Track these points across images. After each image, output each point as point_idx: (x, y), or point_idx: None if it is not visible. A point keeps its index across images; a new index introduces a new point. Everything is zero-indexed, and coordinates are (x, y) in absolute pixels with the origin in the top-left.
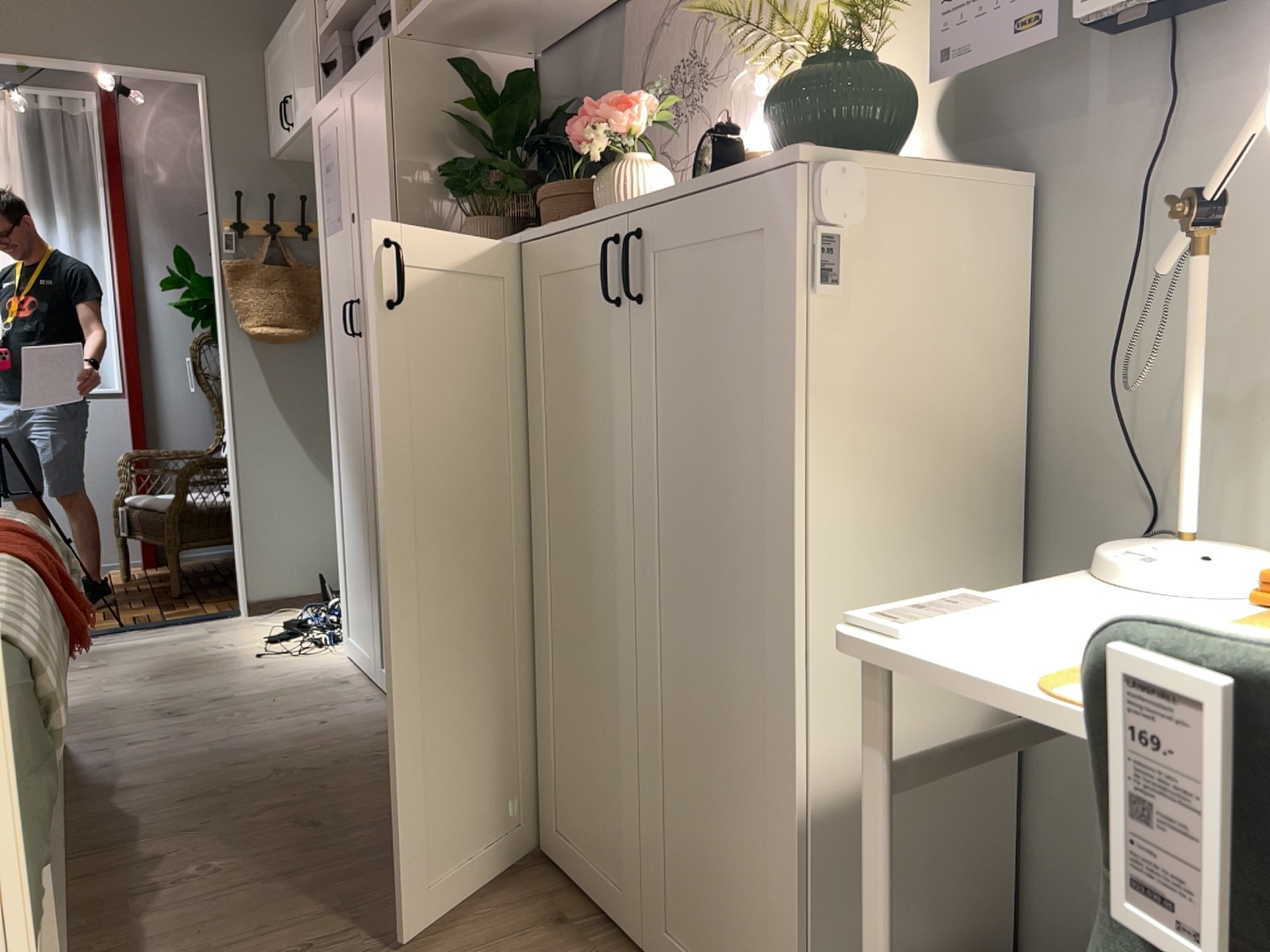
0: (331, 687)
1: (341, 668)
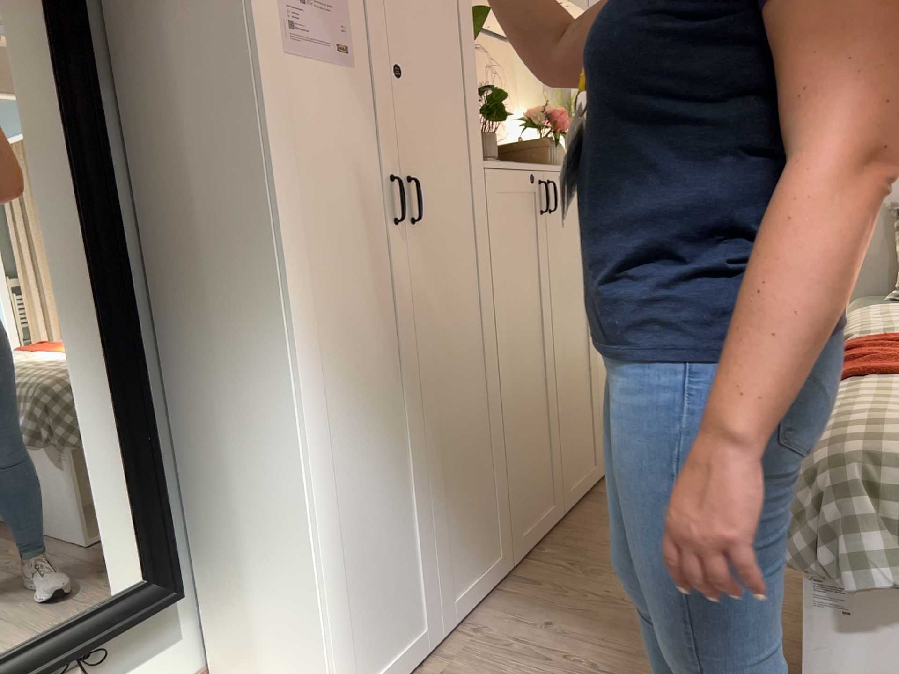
0: None
1: None
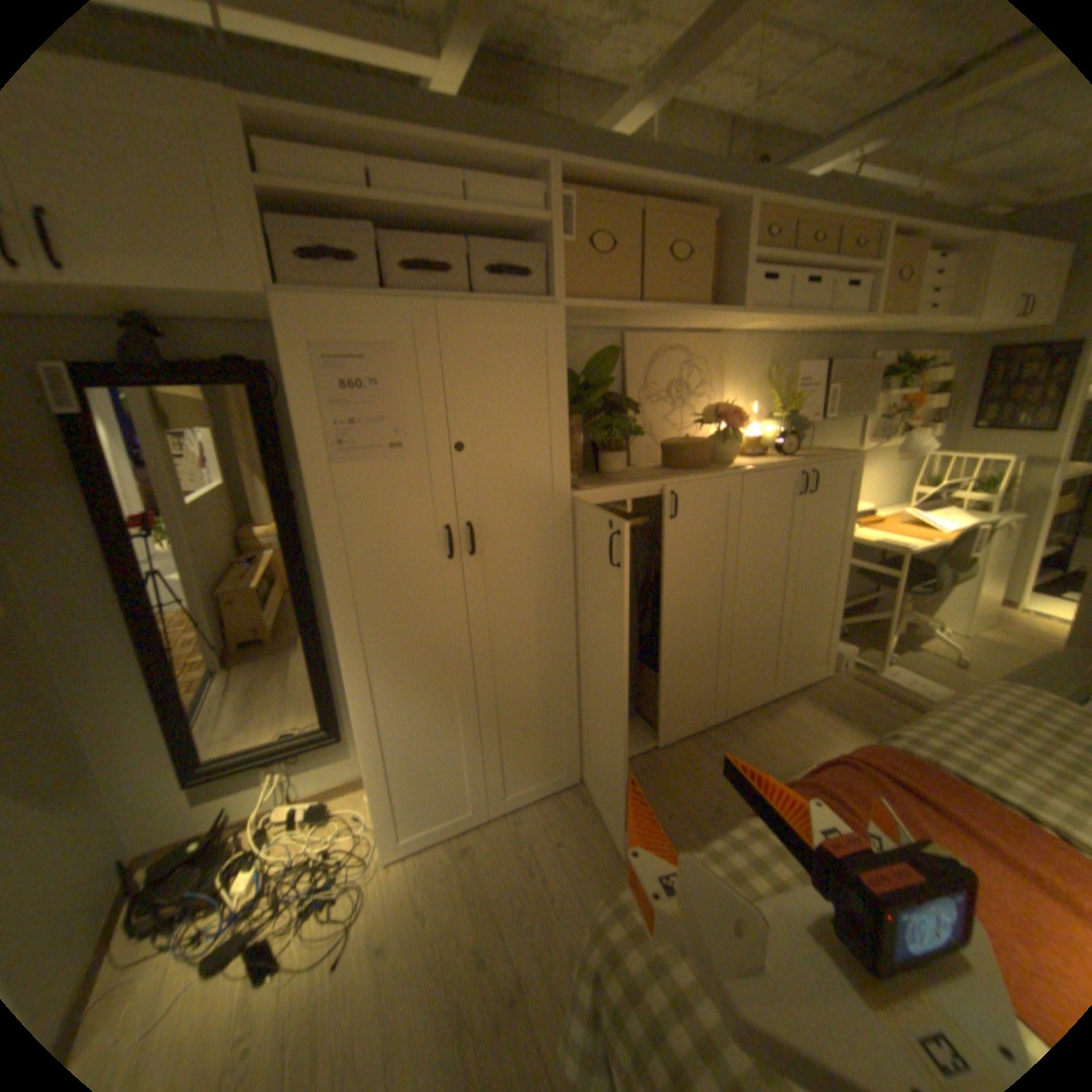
0: (470, 859)
1: (419, 863)
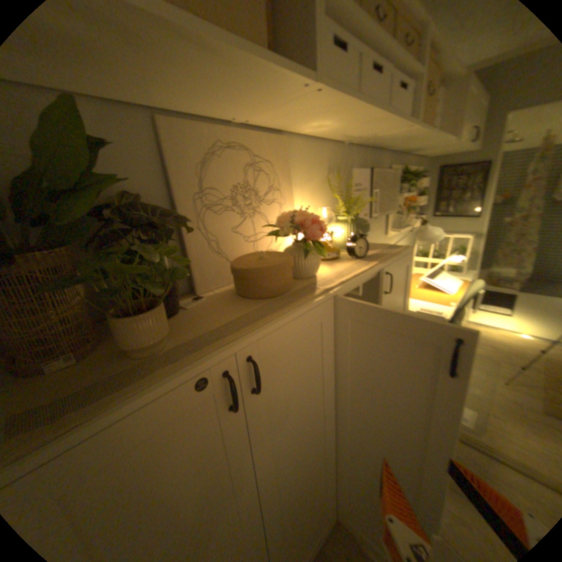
0: None
1: None
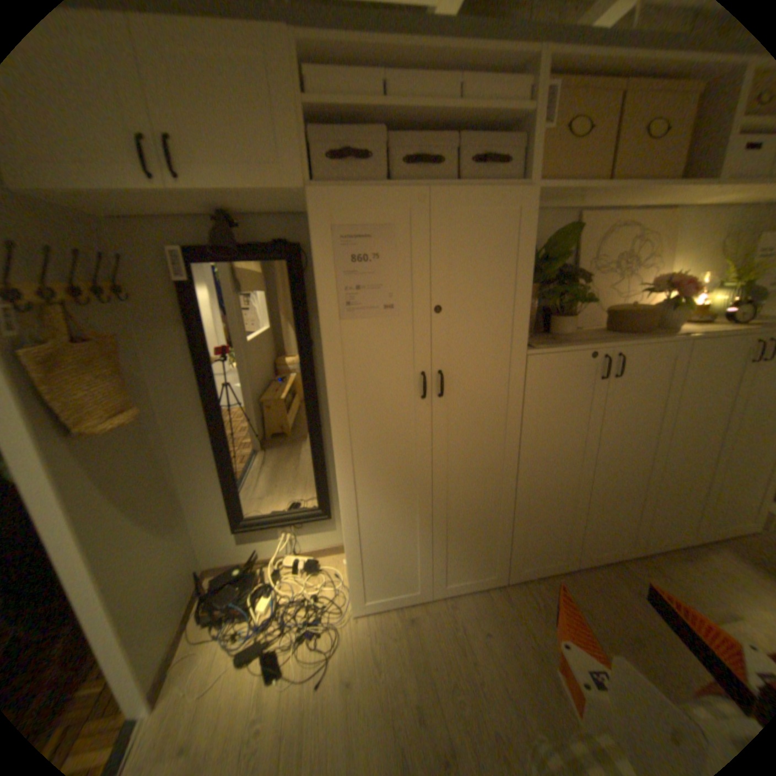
0: (417, 630)
1: (379, 622)
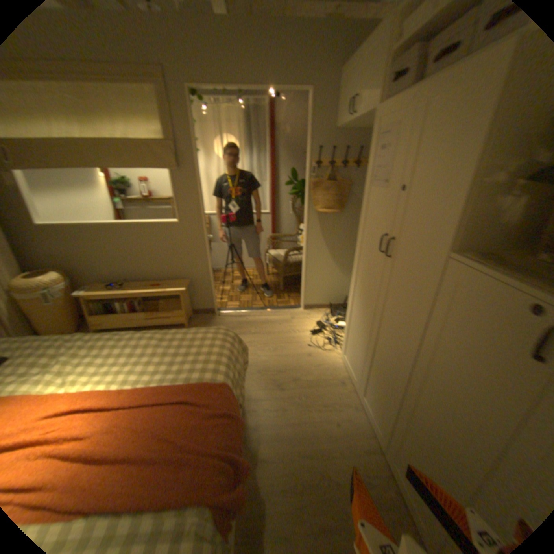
0: (338, 387)
1: (340, 369)
